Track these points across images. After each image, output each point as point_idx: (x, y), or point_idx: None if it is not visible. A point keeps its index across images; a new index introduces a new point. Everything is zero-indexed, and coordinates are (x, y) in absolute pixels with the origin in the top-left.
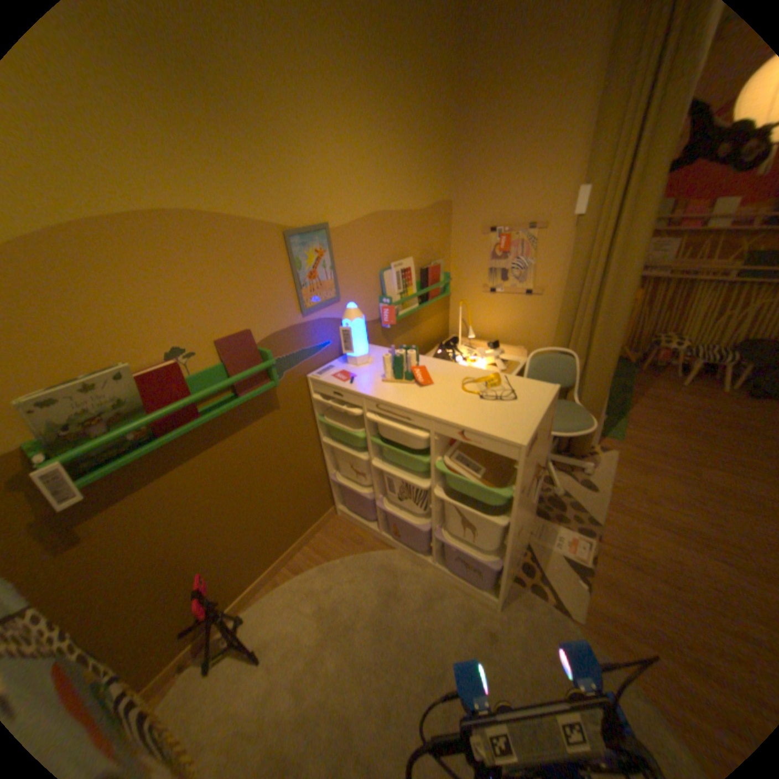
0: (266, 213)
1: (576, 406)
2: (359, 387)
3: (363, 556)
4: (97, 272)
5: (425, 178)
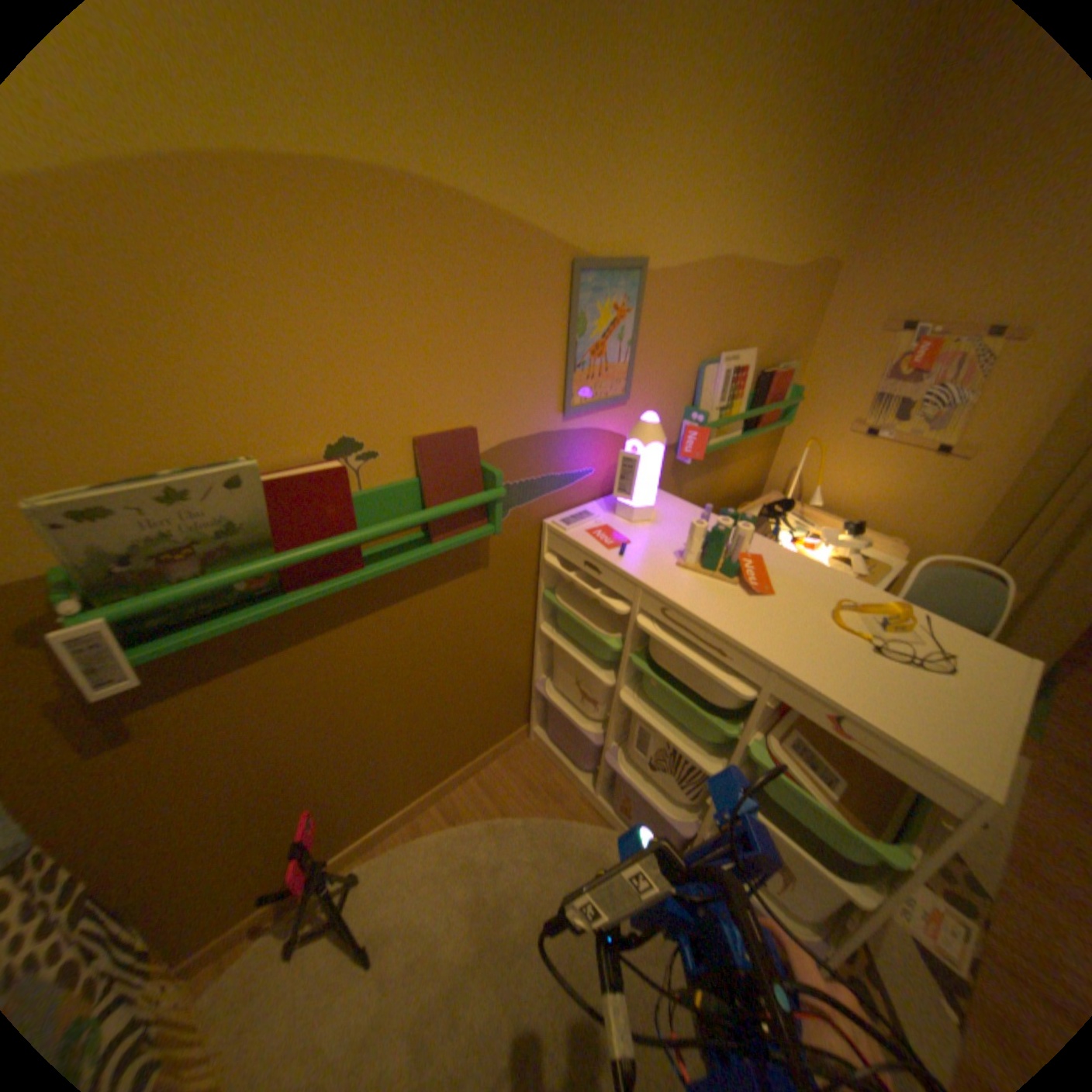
0: (555, 217)
1: None
2: (635, 566)
3: (560, 825)
4: (239, 270)
5: (818, 210)
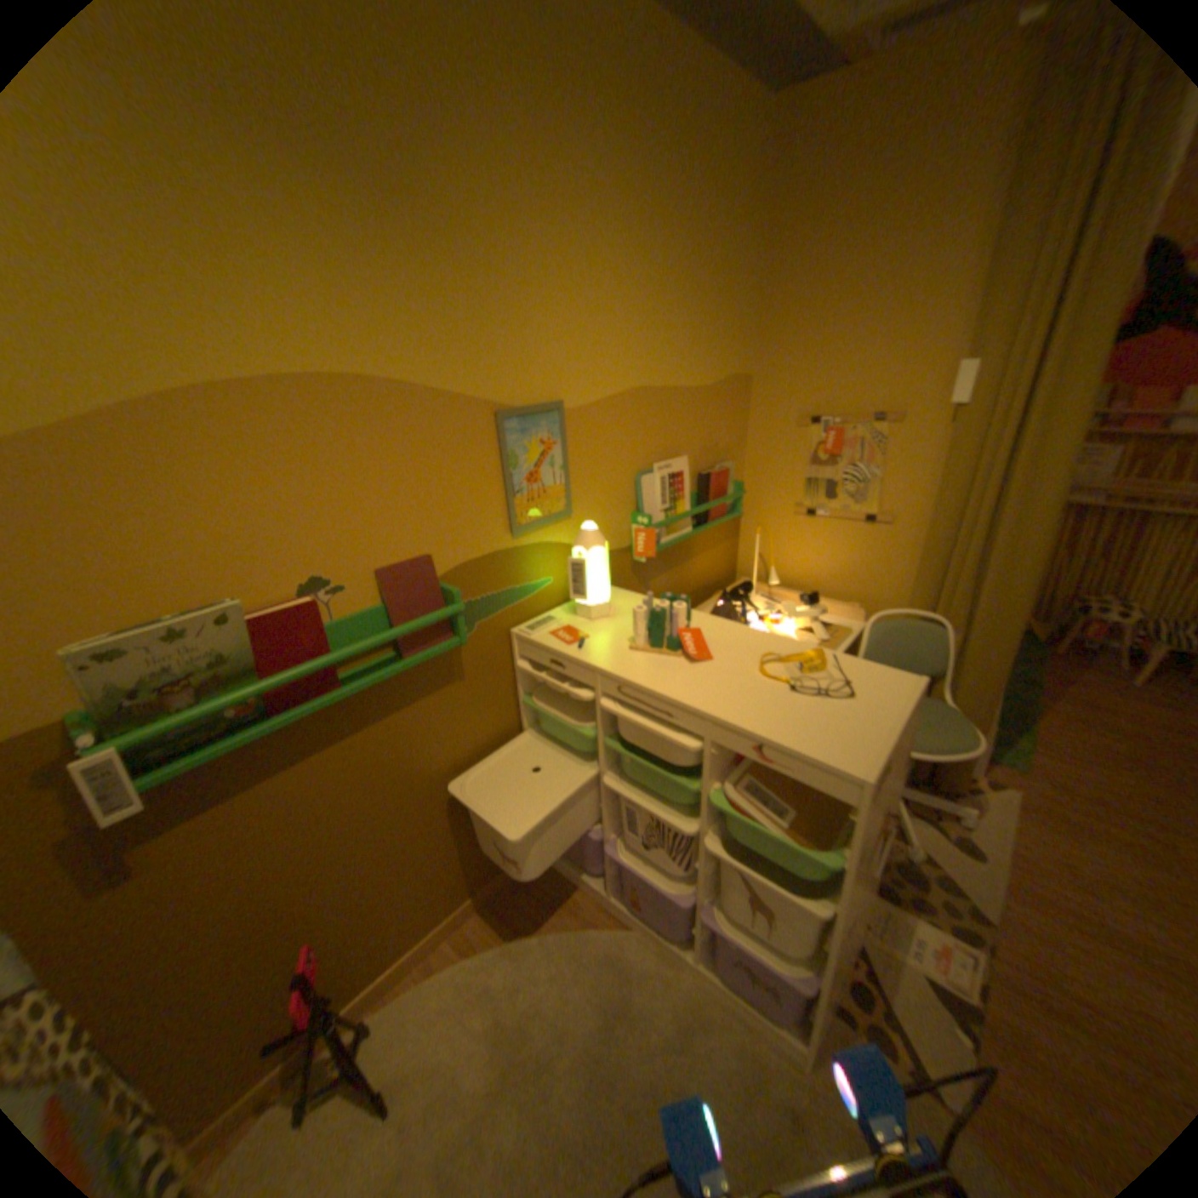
0: (473, 383)
1: (948, 710)
2: (592, 656)
3: (576, 937)
4: (216, 460)
5: (713, 341)
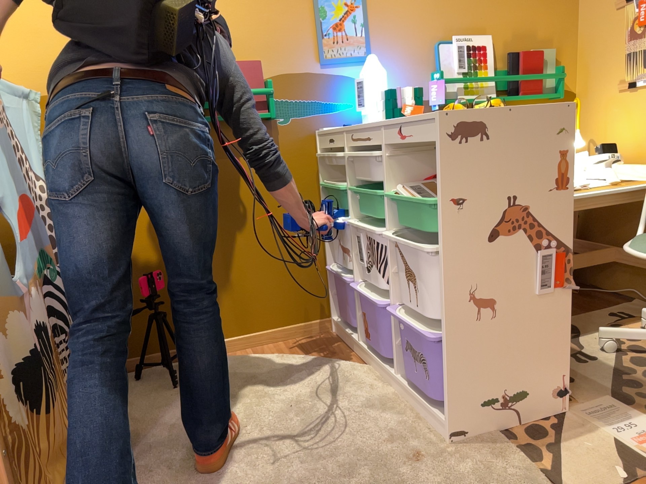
0: None
1: None
2: (345, 126)
3: (327, 360)
4: None
5: None
